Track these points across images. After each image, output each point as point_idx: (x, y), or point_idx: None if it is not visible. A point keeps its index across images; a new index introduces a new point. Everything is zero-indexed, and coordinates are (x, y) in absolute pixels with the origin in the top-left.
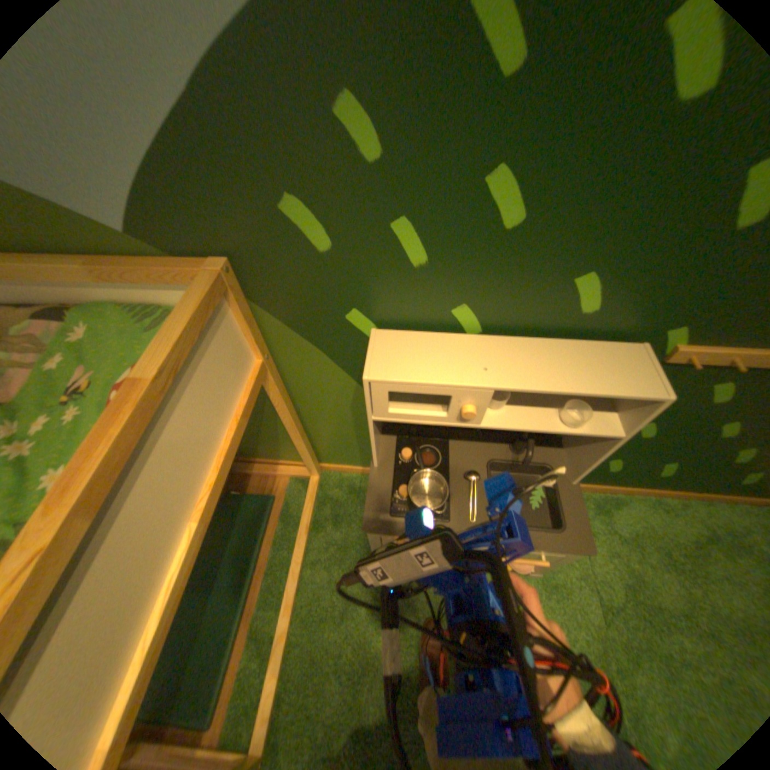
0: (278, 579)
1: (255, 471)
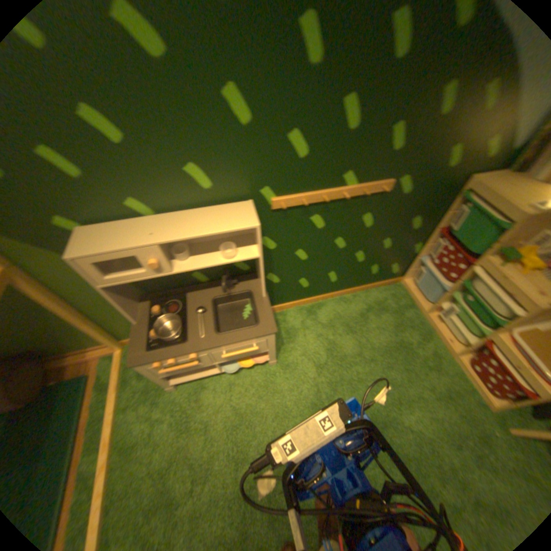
0: (98, 429)
1: (69, 361)
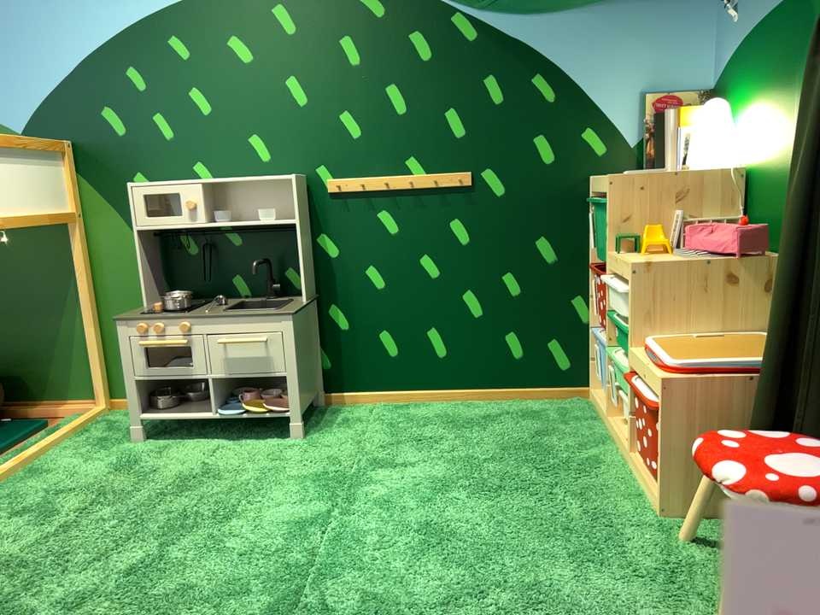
0: (12, 458)
1: (30, 409)
